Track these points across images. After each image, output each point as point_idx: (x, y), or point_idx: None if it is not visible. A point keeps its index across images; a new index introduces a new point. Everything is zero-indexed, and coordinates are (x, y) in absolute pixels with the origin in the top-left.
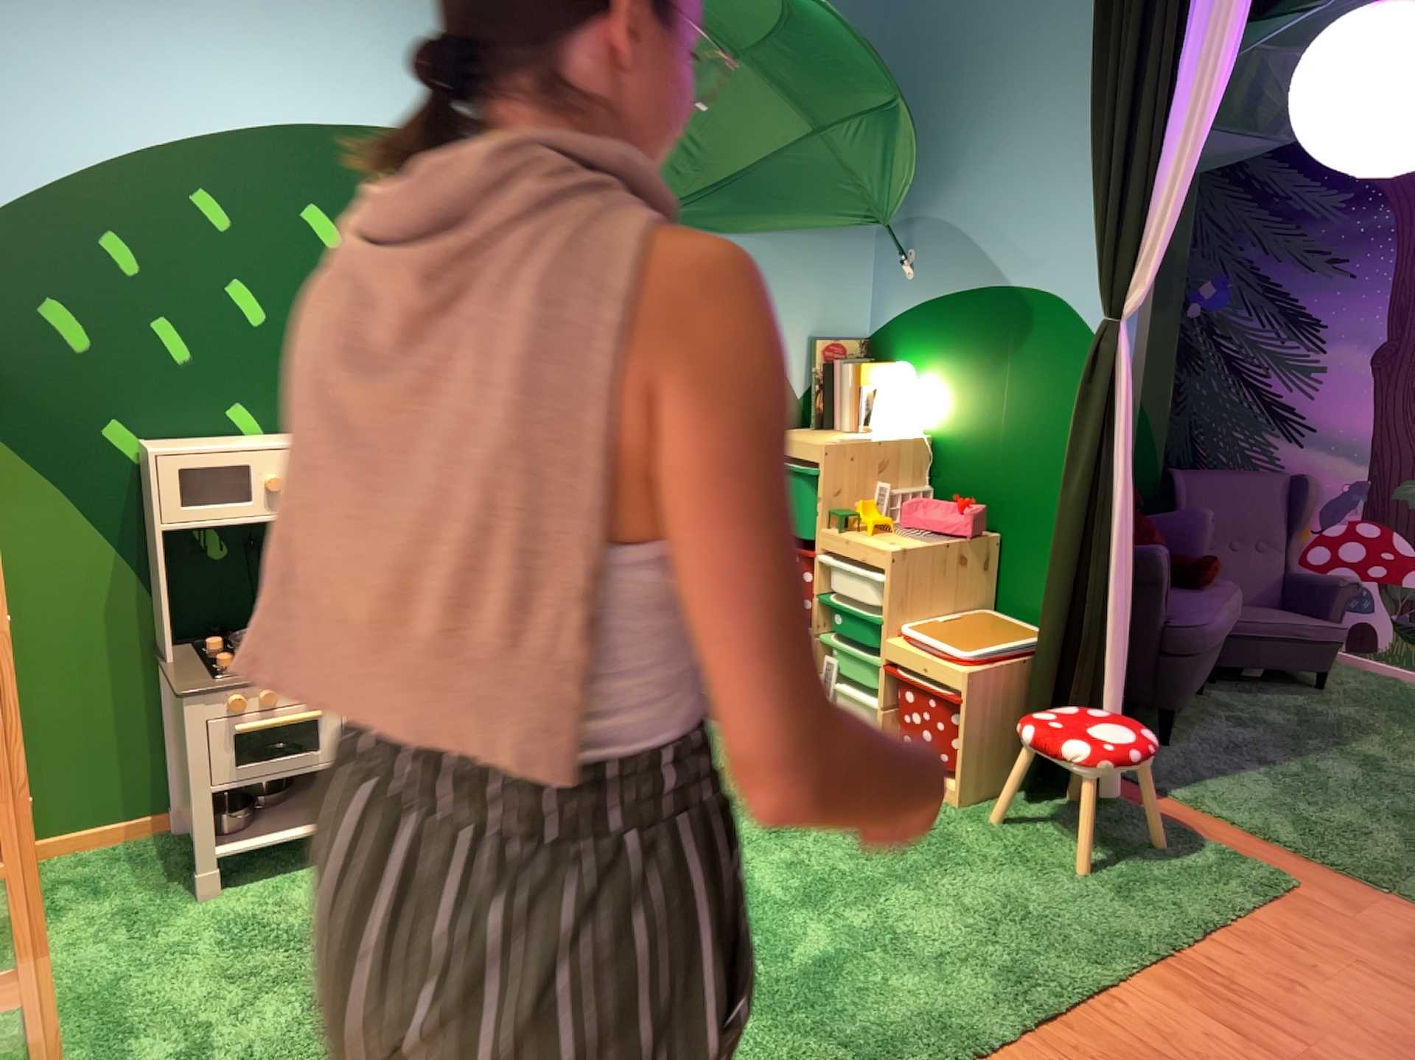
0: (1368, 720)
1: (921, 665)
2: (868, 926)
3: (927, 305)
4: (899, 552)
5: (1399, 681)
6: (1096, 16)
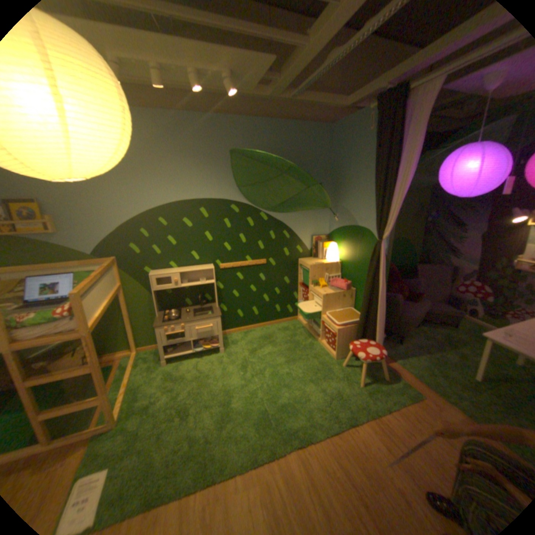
0: (469, 342)
1: (328, 324)
2: (299, 396)
3: (340, 228)
4: (324, 295)
5: (484, 328)
6: (380, 154)
